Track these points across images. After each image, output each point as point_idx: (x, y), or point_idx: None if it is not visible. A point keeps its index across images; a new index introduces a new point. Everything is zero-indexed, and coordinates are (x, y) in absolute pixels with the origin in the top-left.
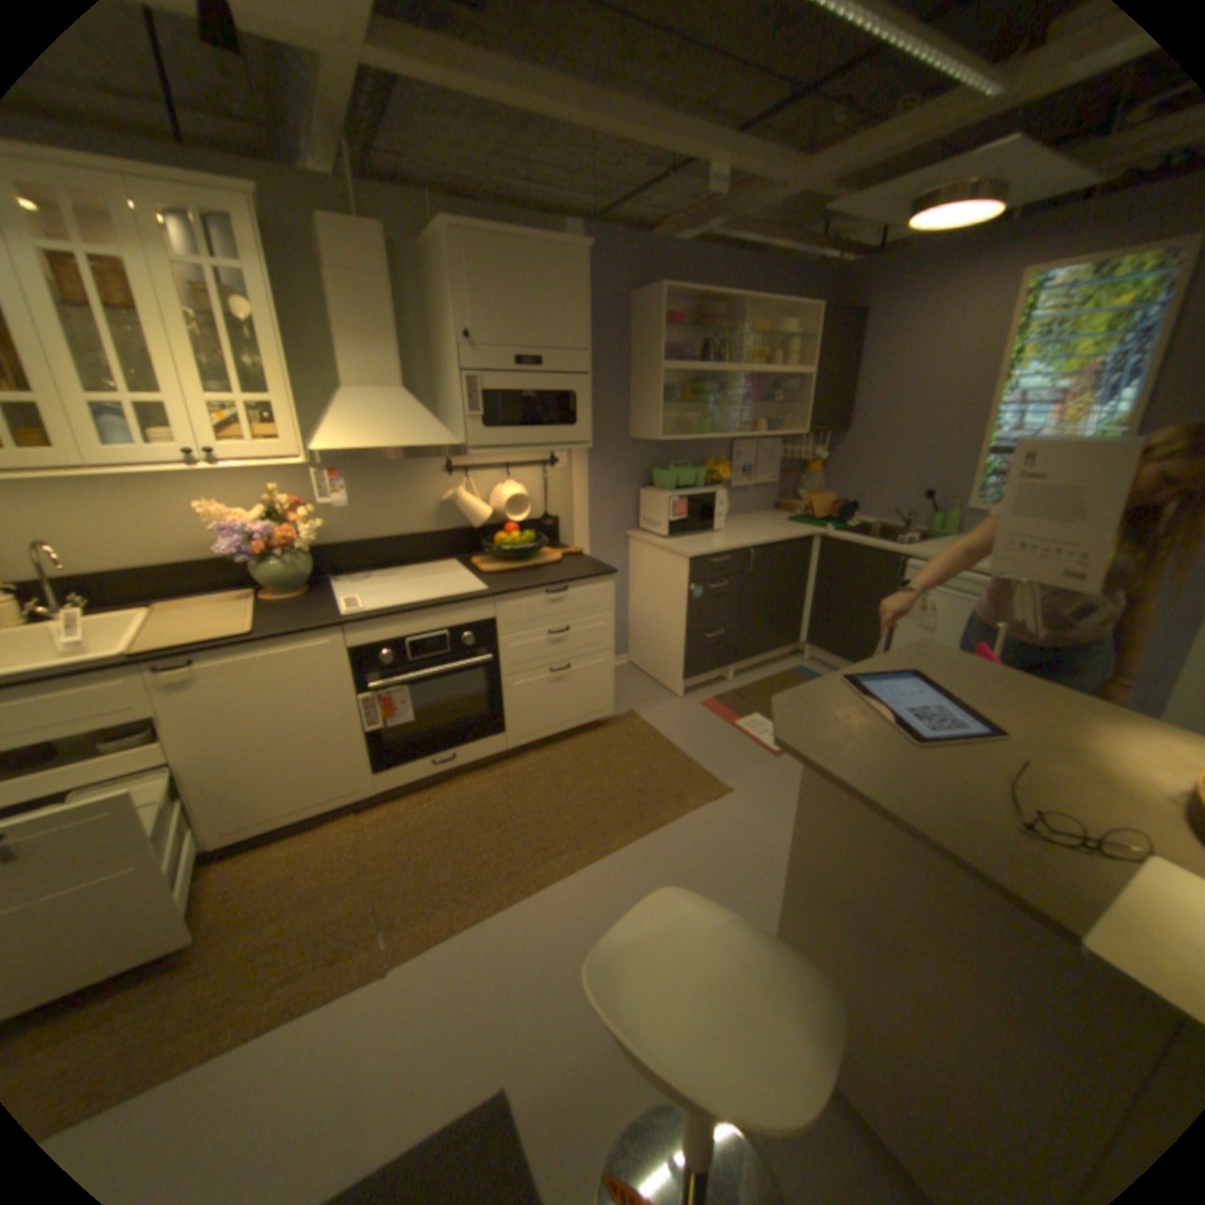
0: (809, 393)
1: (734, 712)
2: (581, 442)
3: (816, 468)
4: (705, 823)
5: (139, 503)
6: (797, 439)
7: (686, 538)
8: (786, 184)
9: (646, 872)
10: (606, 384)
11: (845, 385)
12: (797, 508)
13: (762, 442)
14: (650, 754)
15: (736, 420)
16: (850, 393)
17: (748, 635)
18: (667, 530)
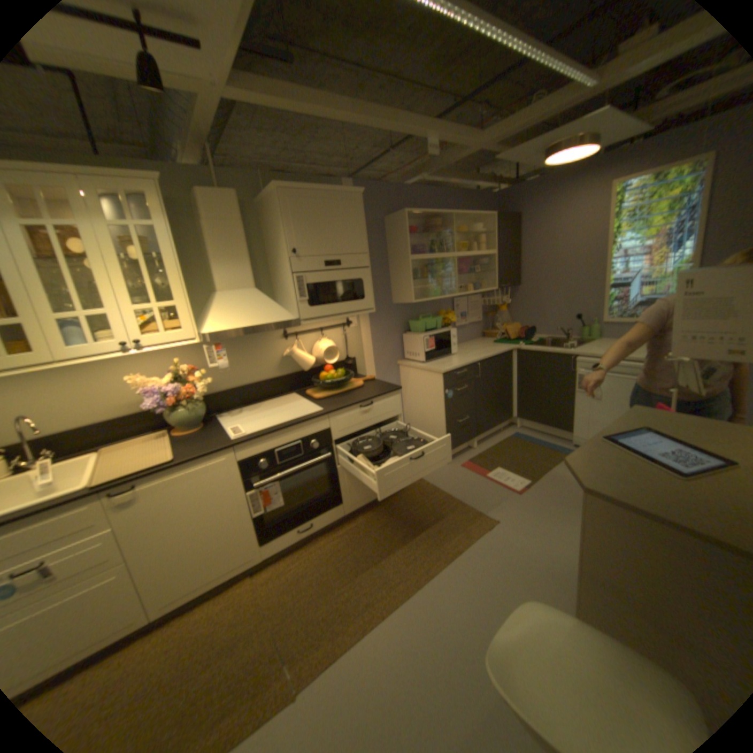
0: (494, 266)
1: (483, 469)
2: (367, 309)
3: (503, 309)
4: (487, 548)
5: (84, 382)
6: (489, 294)
7: (435, 362)
8: (469, 147)
9: (457, 590)
10: (374, 273)
11: (514, 259)
12: (496, 335)
13: (469, 298)
14: (438, 505)
15: (455, 286)
16: (517, 263)
17: (482, 418)
18: (423, 358)
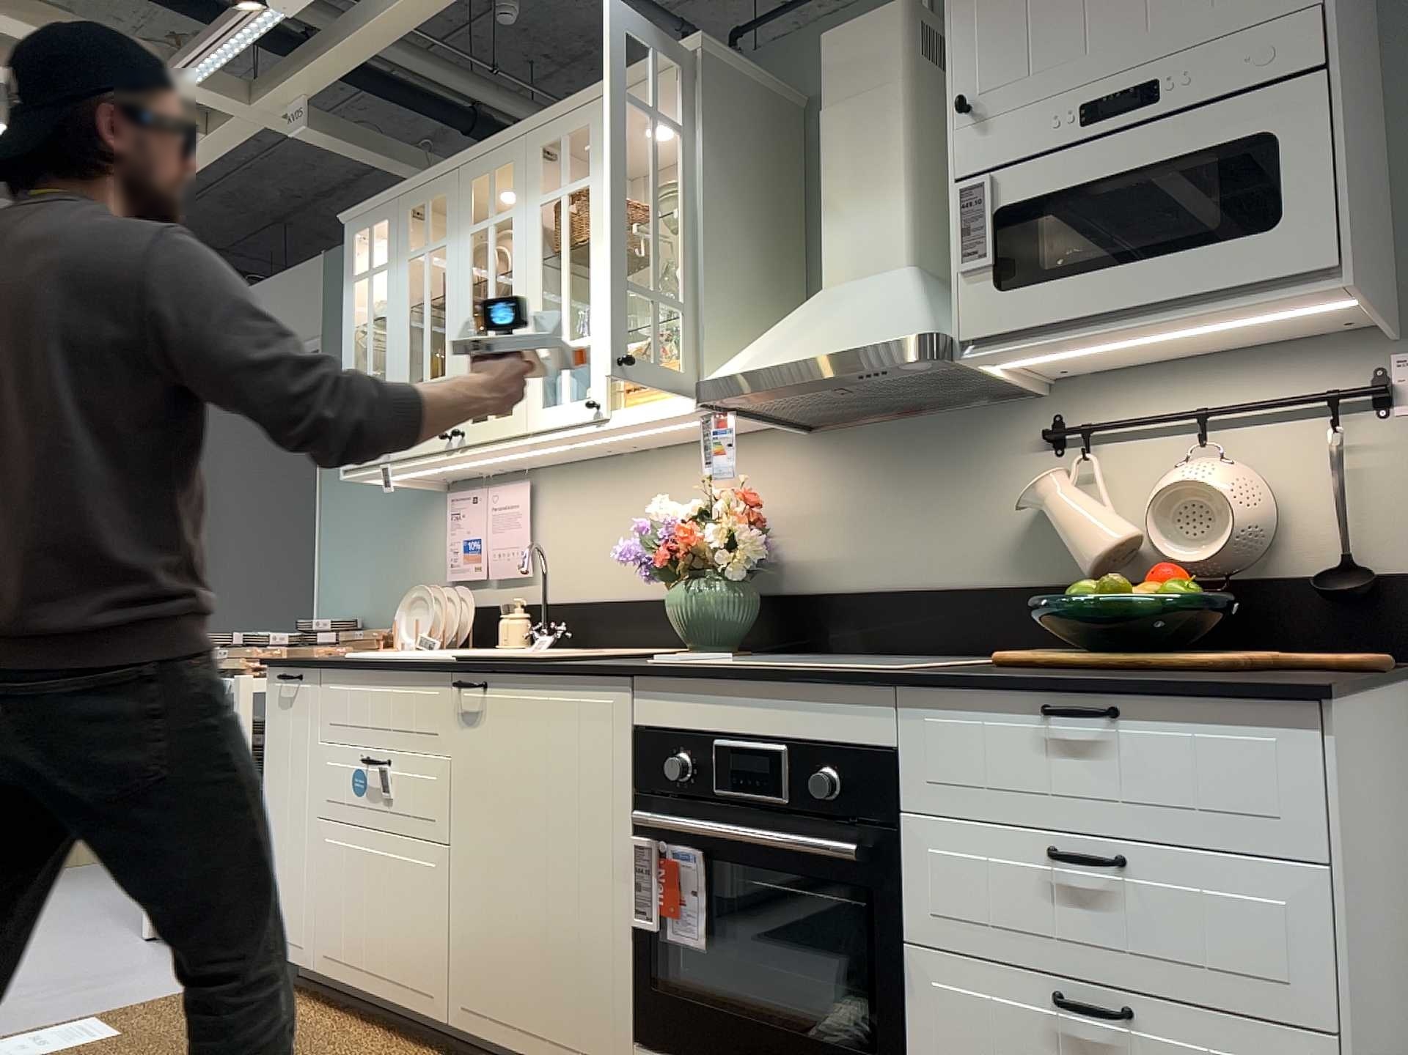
0: None
1: None
2: (1304, 276)
3: None
4: None
5: (636, 510)
6: None
7: None
8: None
9: None
10: None
11: None
12: None
13: None
14: None
15: None
16: None
17: None
18: None
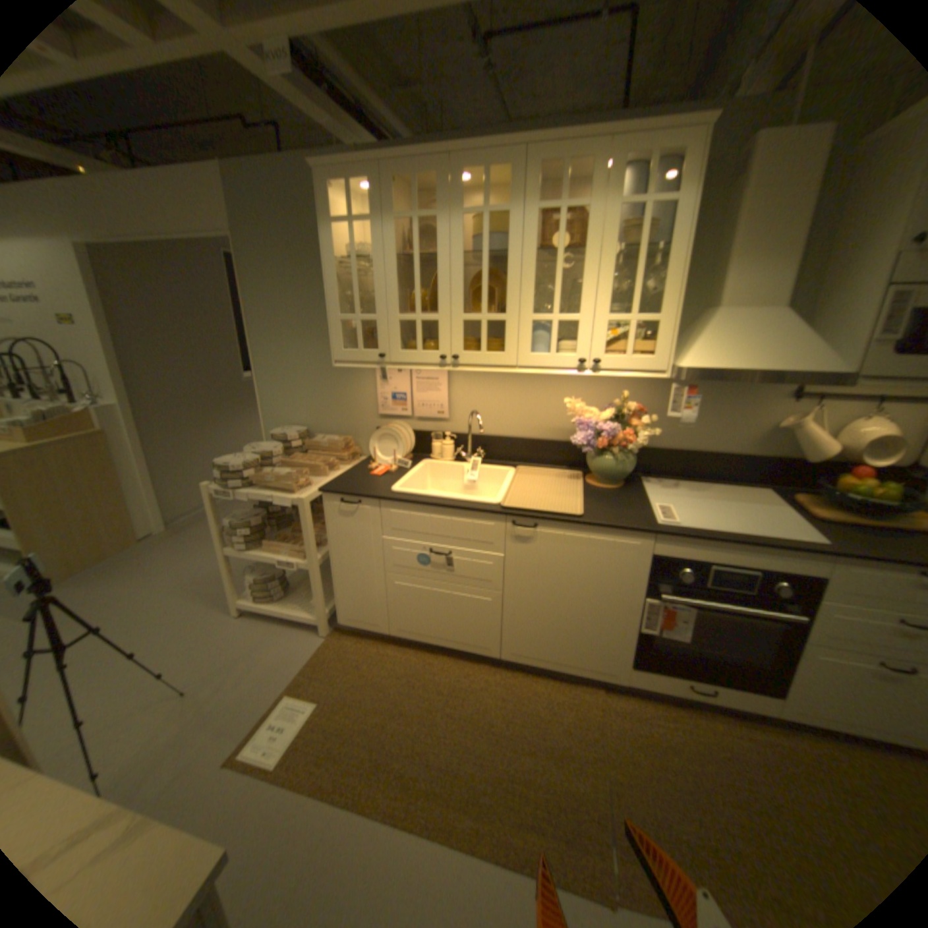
0: None
1: None
2: None
3: None
4: None
5: (528, 393)
6: None
7: None
8: None
9: None
10: None
11: None
12: None
13: None
14: None
15: None
16: None
17: None
18: None
